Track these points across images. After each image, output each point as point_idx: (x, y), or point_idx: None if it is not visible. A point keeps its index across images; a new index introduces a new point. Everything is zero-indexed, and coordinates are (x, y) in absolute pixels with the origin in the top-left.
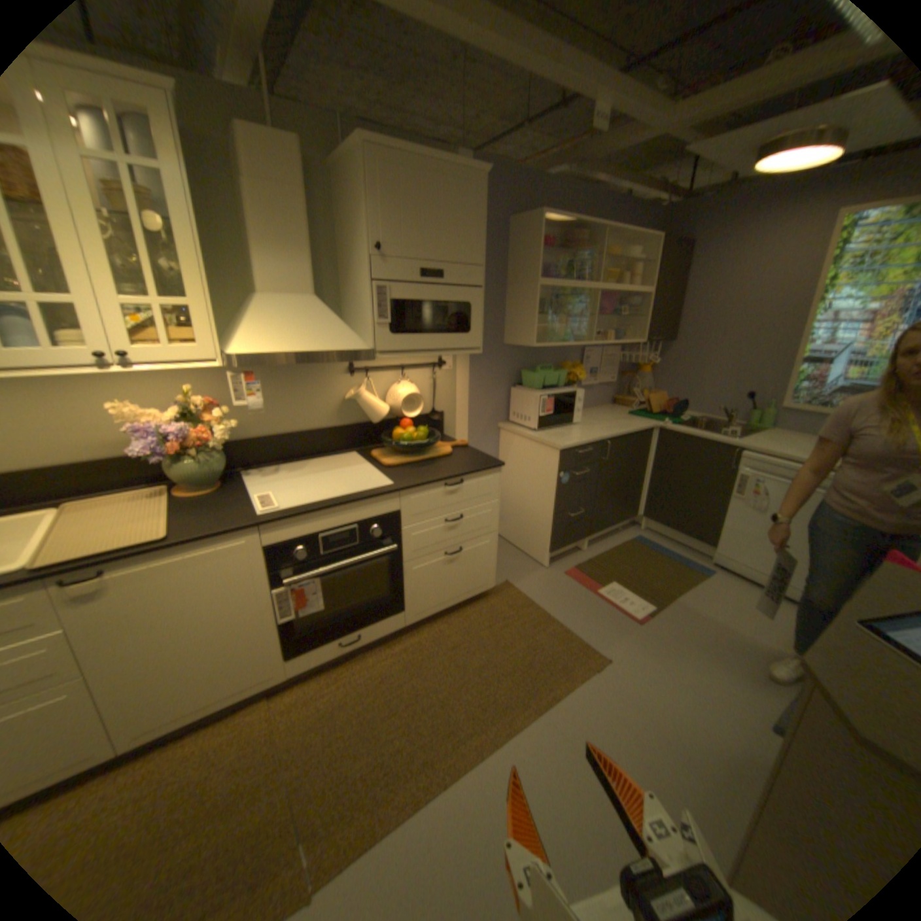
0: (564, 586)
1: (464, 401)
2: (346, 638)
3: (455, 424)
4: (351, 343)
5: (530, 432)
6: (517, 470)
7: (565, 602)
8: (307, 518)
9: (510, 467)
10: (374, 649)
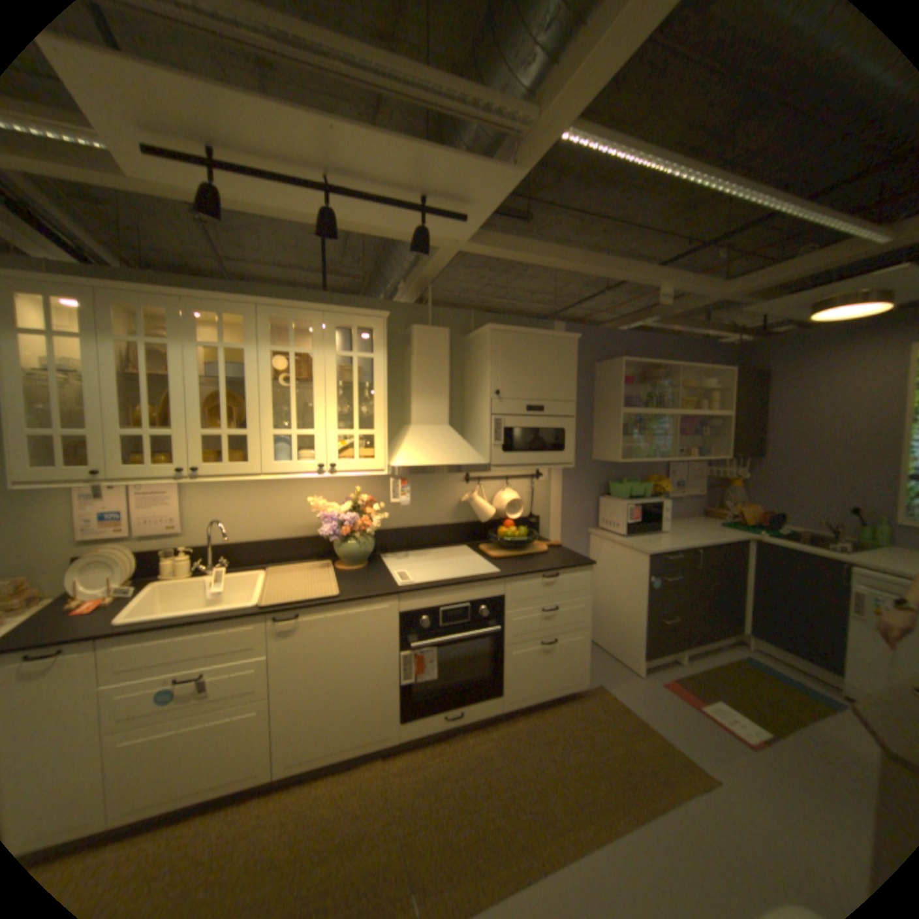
0: (664, 700)
1: (558, 507)
2: (452, 715)
3: (549, 527)
4: (474, 459)
5: (620, 538)
6: (608, 575)
7: (666, 716)
8: (433, 593)
9: (602, 571)
10: (474, 733)
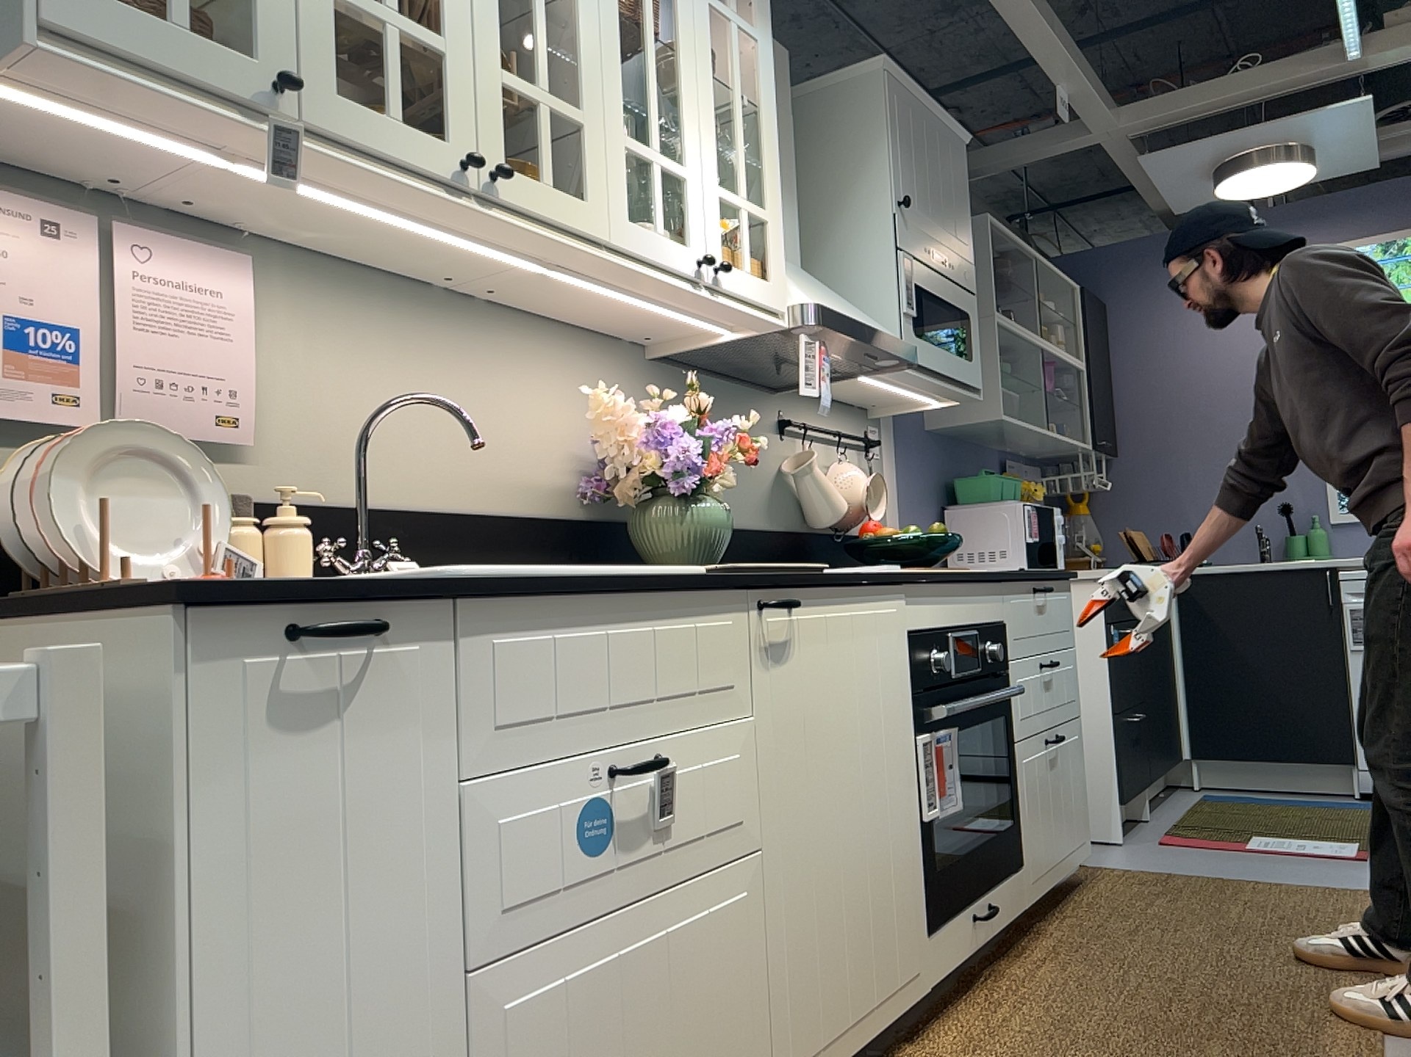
0: (1185, 853)
1: (899, 522)
2: (979, 907)
3: None
4: (892, 333)
5: None
6: None
7: (1215, 863)
8: (940, 593)
9: None
10: (997, 962)
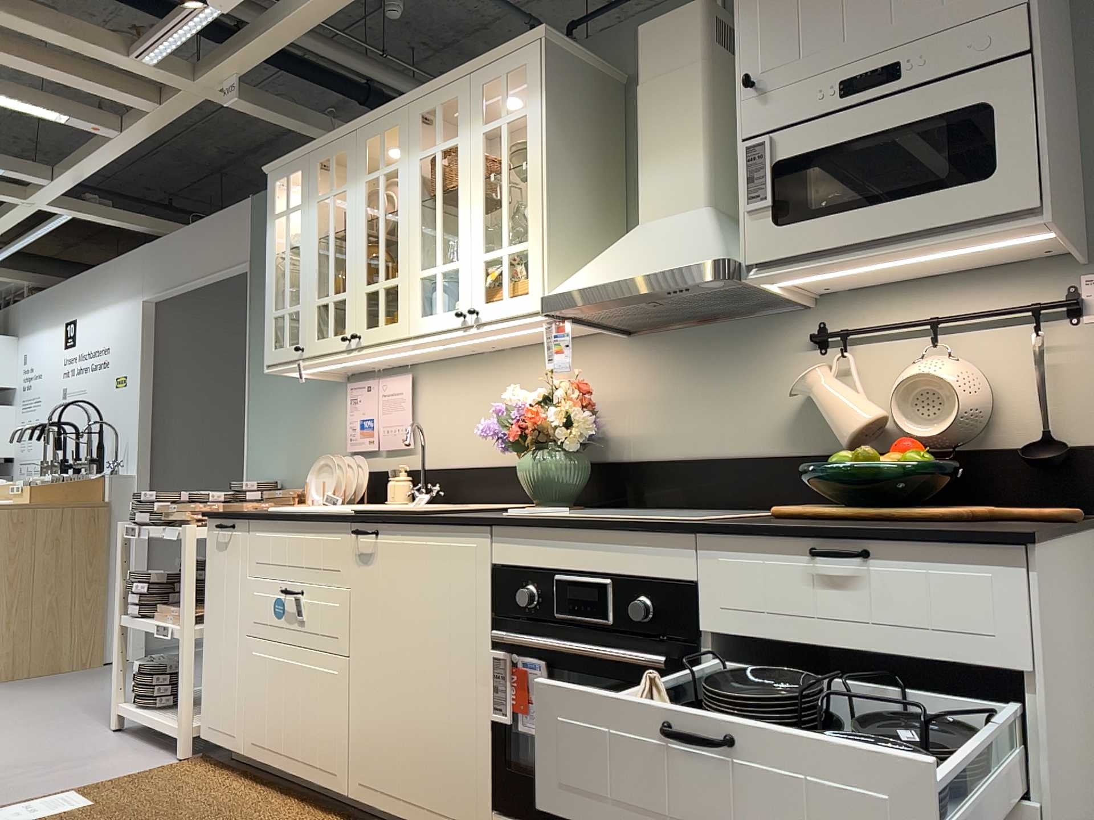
0: None
1: None
2: None
3: None
4: (696, 255)
5: None
6: None
7: None
8: (543, 537)
9: None
10: None
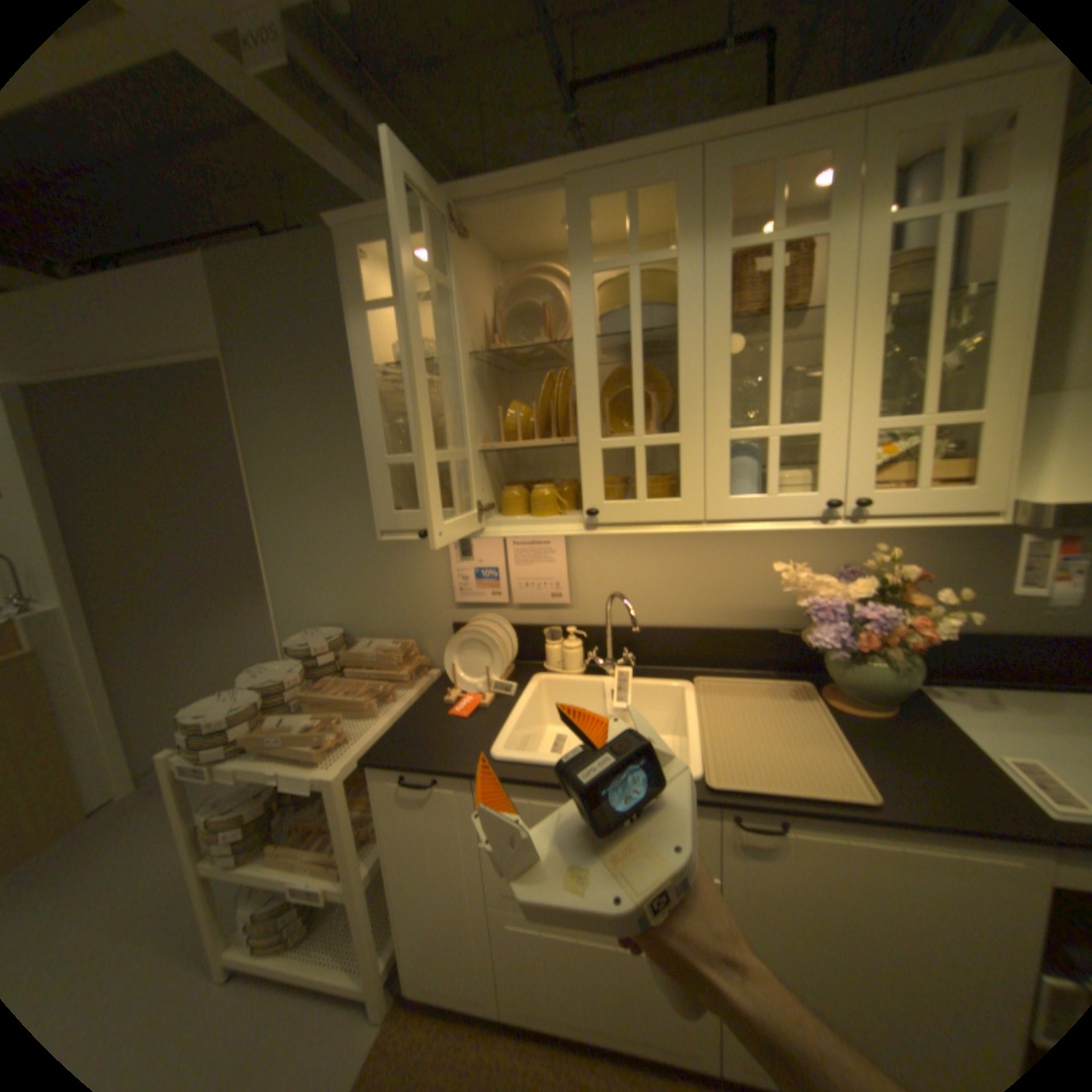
0: None
1: None
2: None
3: None
4: None
5: None
6: None
7: None
8: None
9: None
10: None
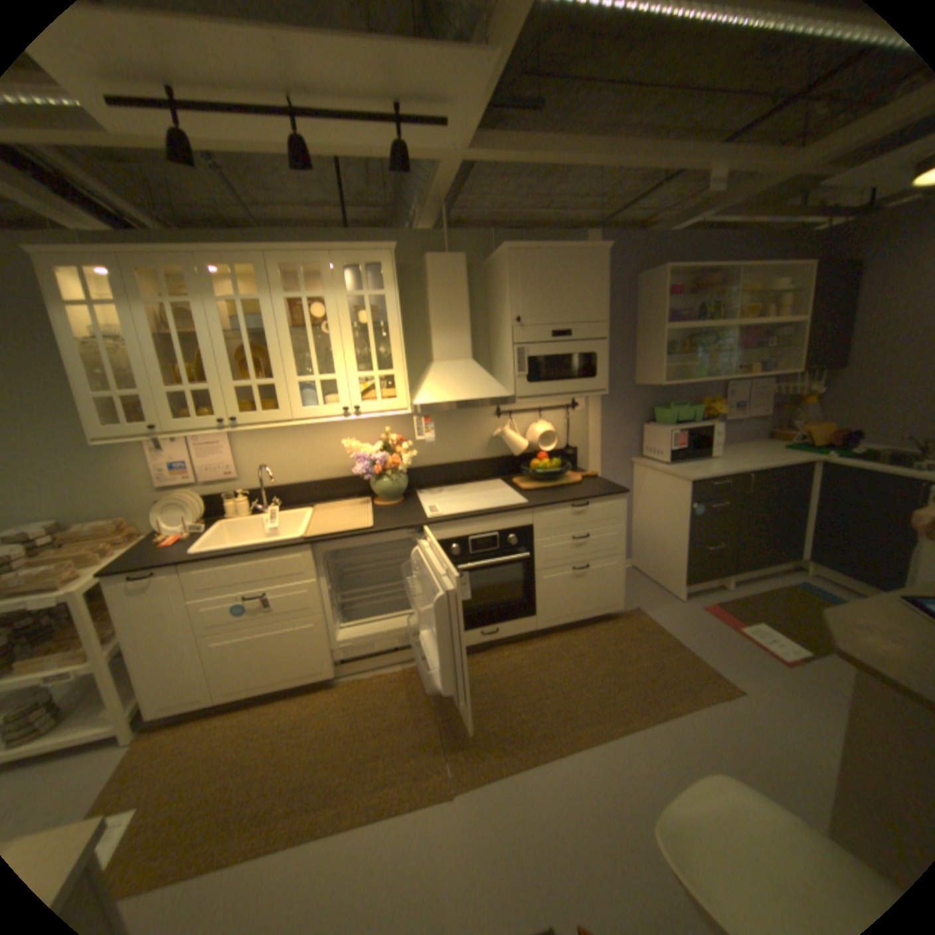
0: (701, 621)
1: (596, 437)
2: (487, 630)
3: (588, 458)
4: (497, 392)
5: (663, 465)
6: (651, 503)
7: (700, 635)
8: (460, 523)
9: (644, 500)
10: (509, 646)
